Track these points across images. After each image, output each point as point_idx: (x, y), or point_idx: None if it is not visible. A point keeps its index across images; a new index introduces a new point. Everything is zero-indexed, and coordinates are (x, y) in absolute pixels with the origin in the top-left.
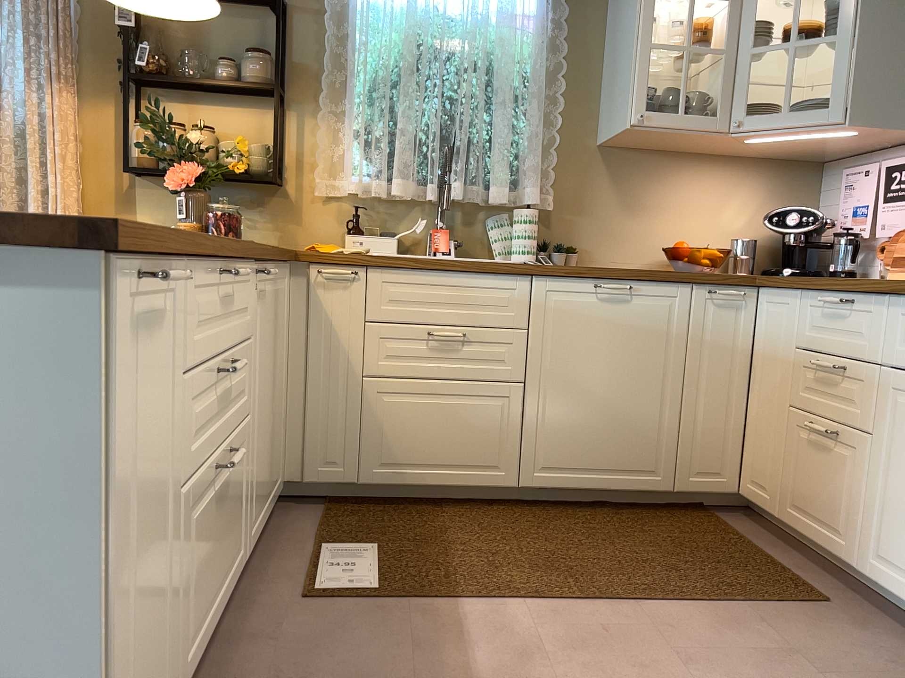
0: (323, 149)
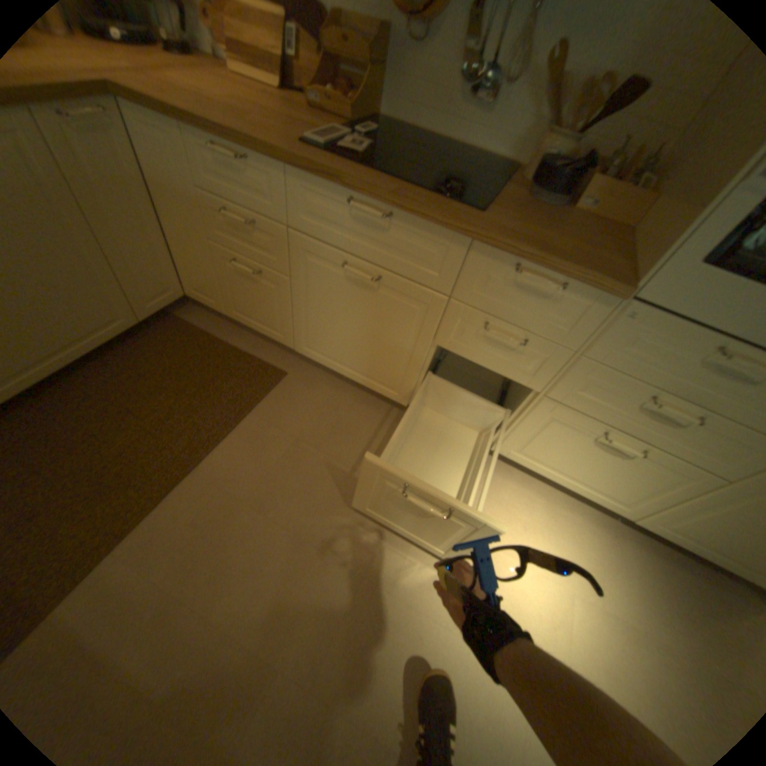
0: None
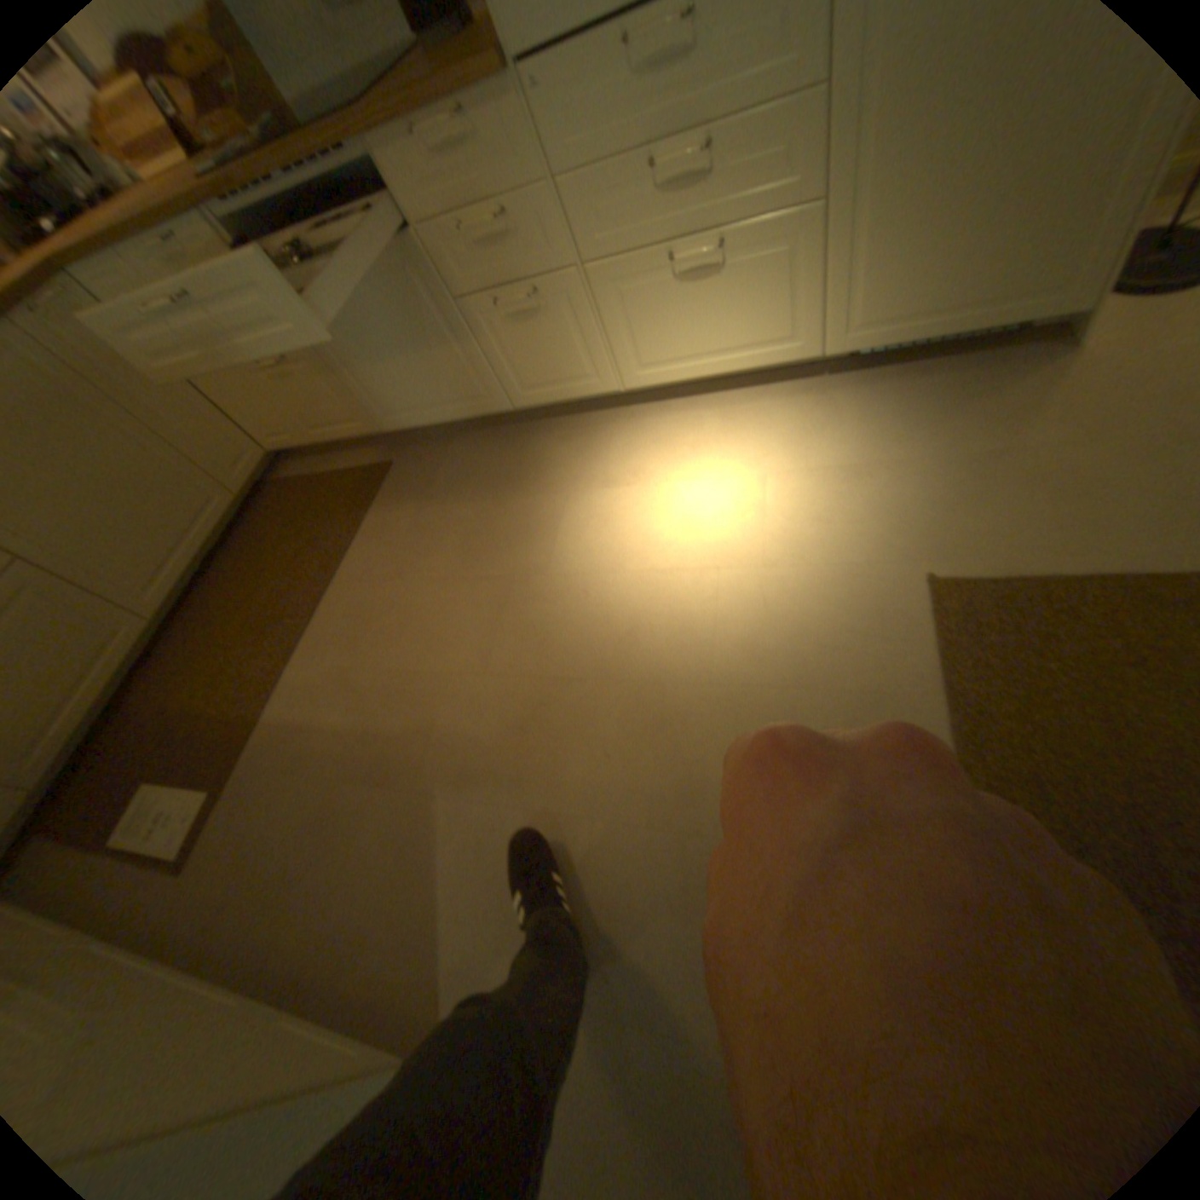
0: None
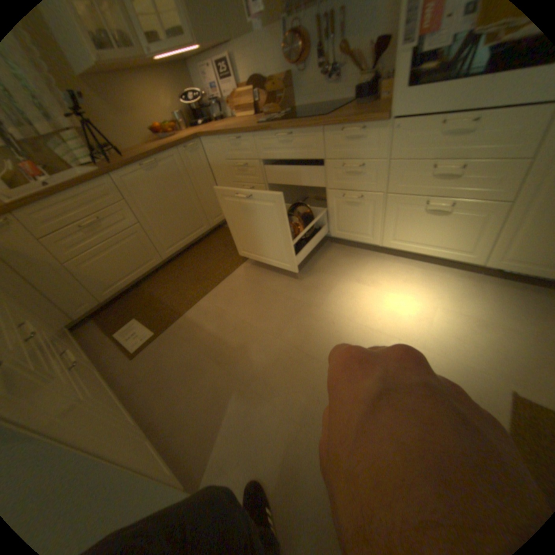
0: None
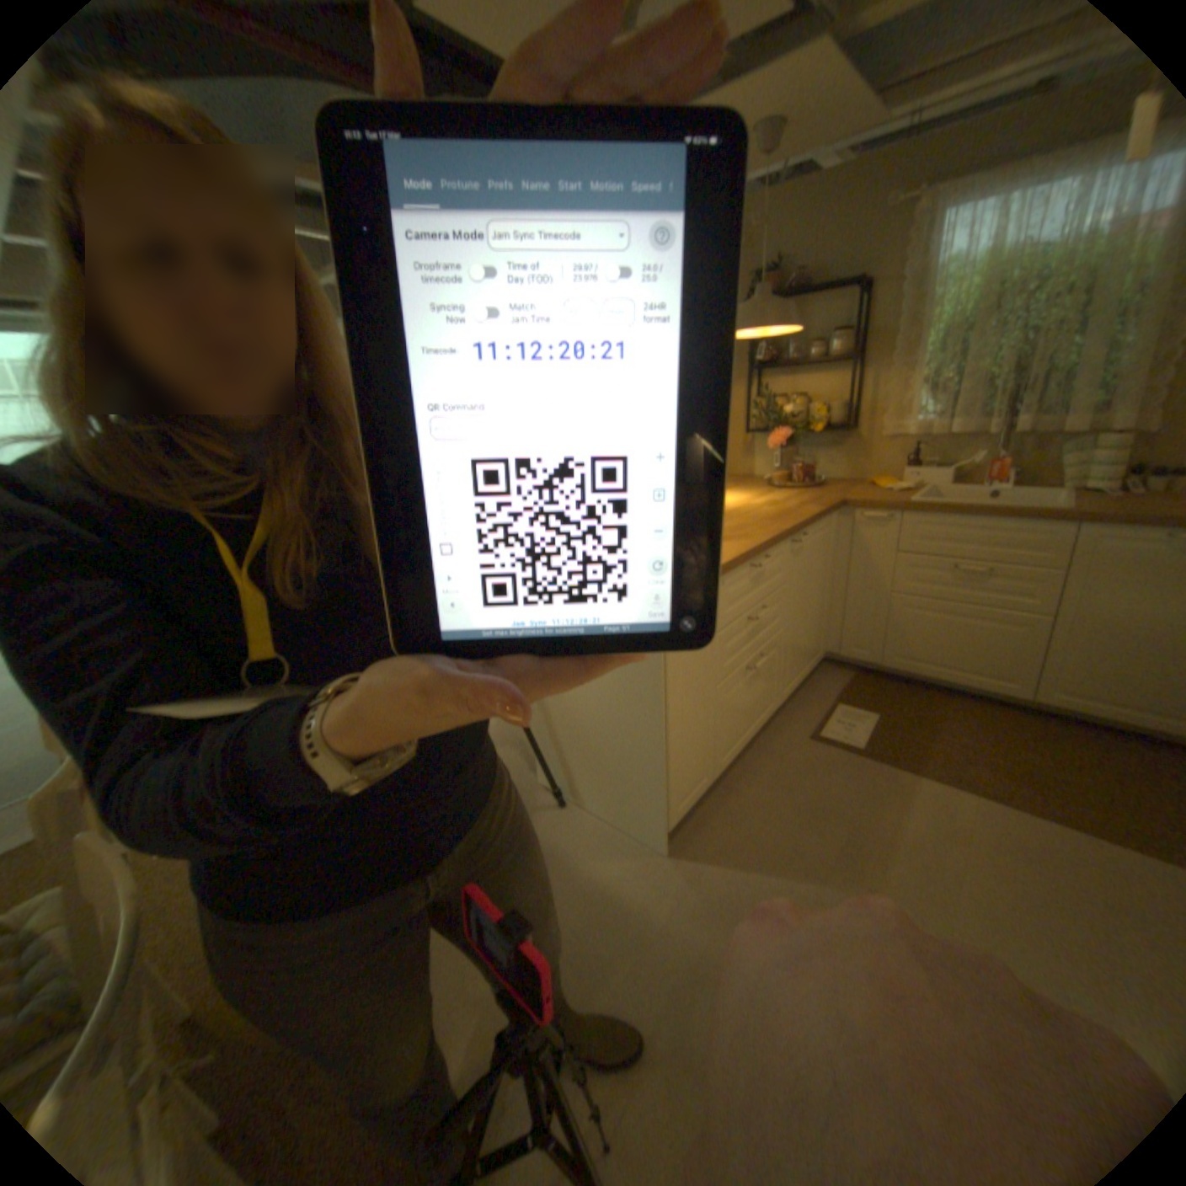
0: (894, 395)
